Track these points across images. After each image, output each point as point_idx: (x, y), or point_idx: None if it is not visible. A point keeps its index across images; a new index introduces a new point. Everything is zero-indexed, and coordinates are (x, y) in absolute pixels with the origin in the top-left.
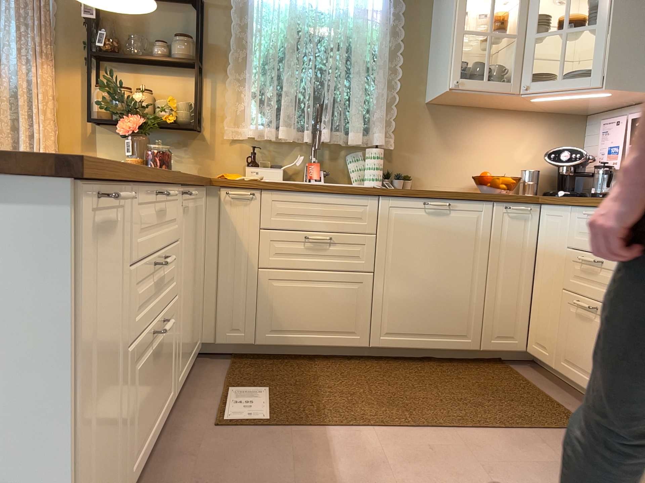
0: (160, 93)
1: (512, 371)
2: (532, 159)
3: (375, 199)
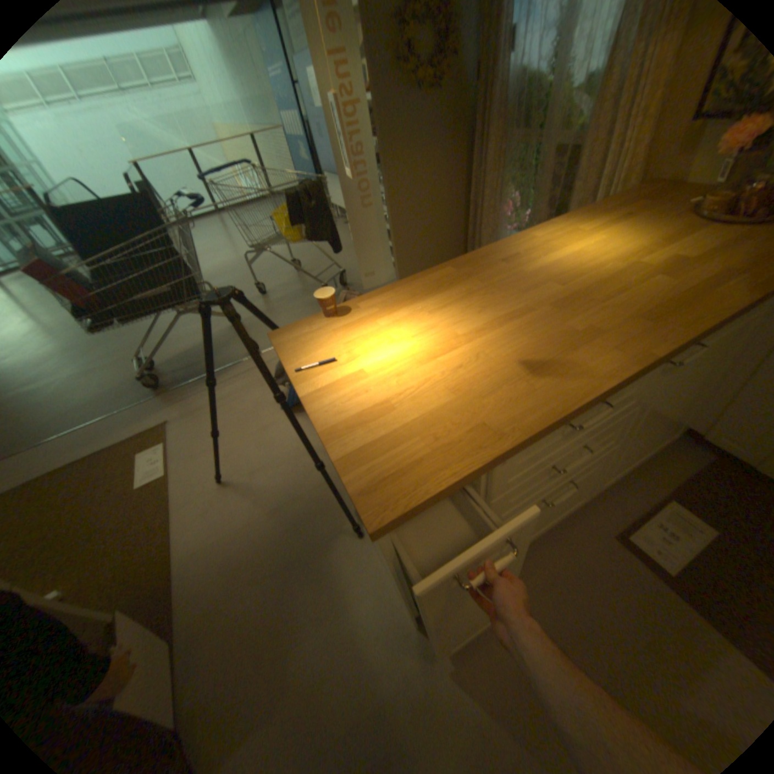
0: None
1: None
2: None
3: None
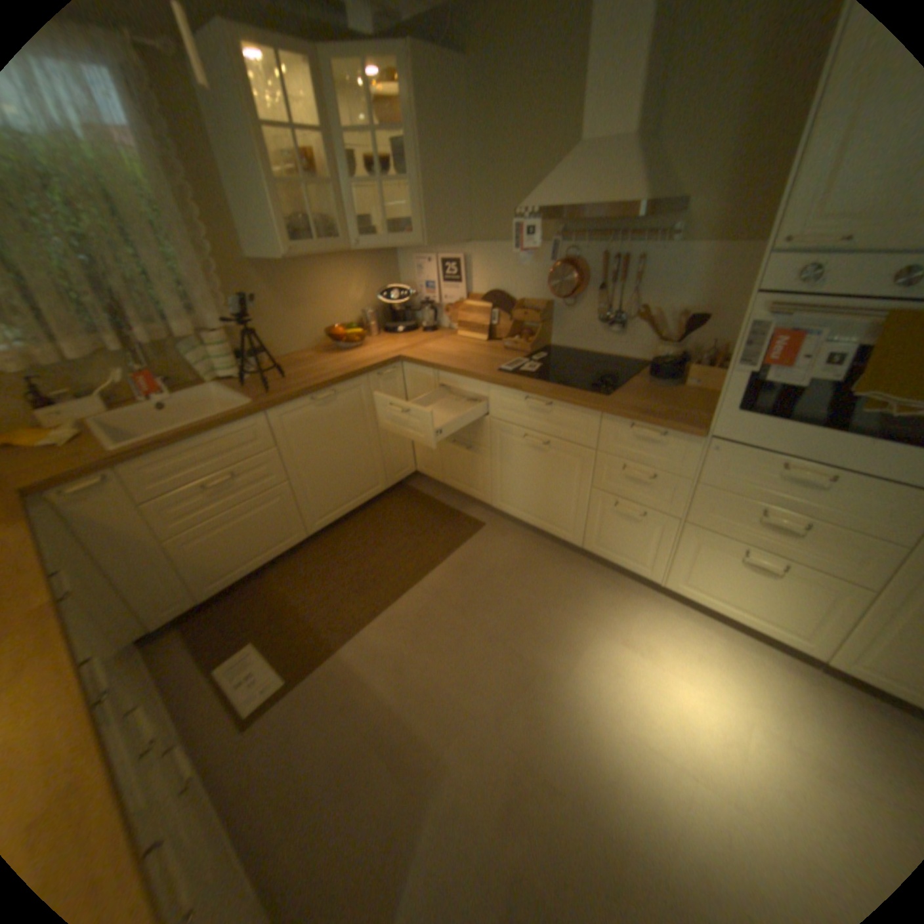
0: None
1: (412, 491)
2: (362, 297)
3: (259, 418)
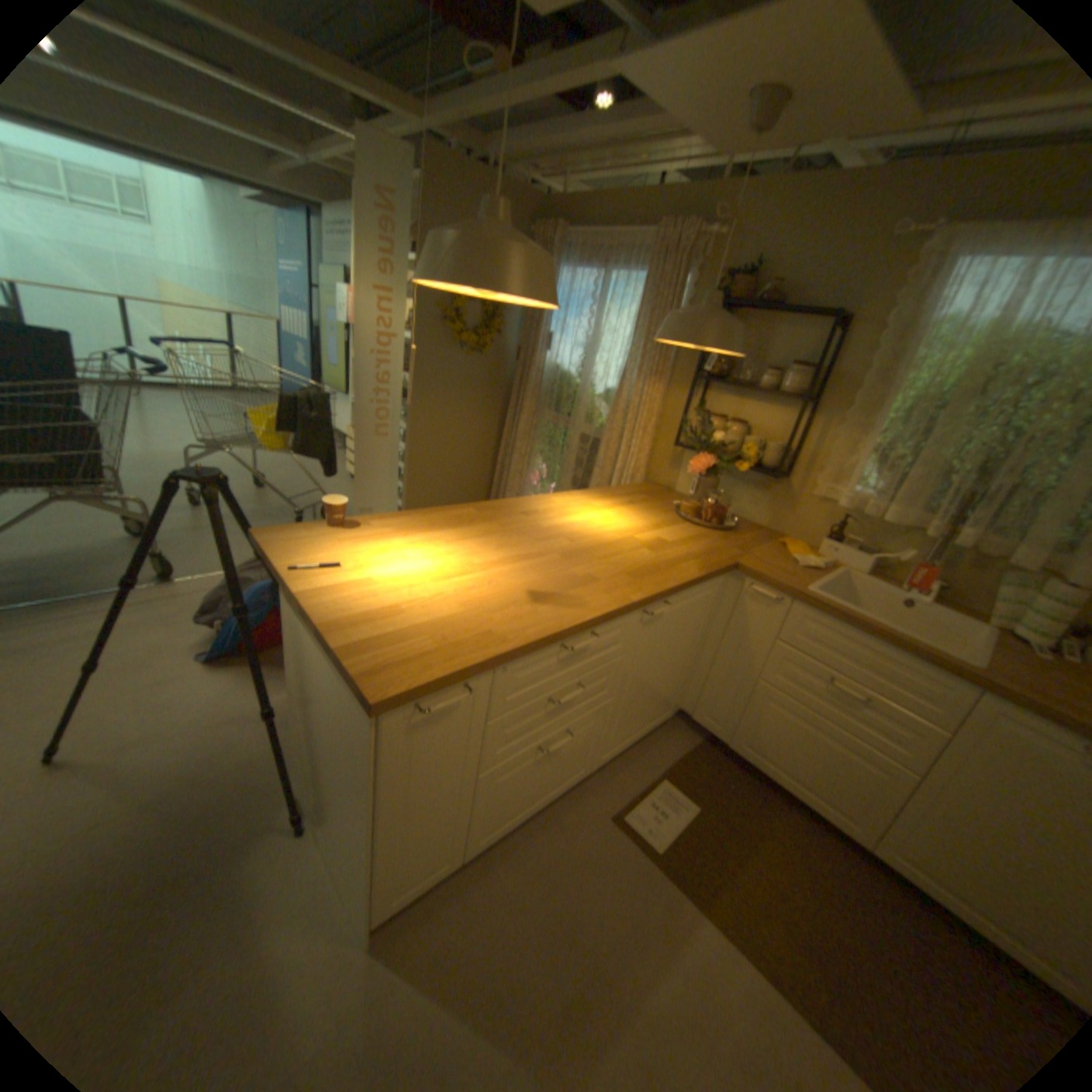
0: (758, 422)
1: None
2: None
3: (975, 691)
